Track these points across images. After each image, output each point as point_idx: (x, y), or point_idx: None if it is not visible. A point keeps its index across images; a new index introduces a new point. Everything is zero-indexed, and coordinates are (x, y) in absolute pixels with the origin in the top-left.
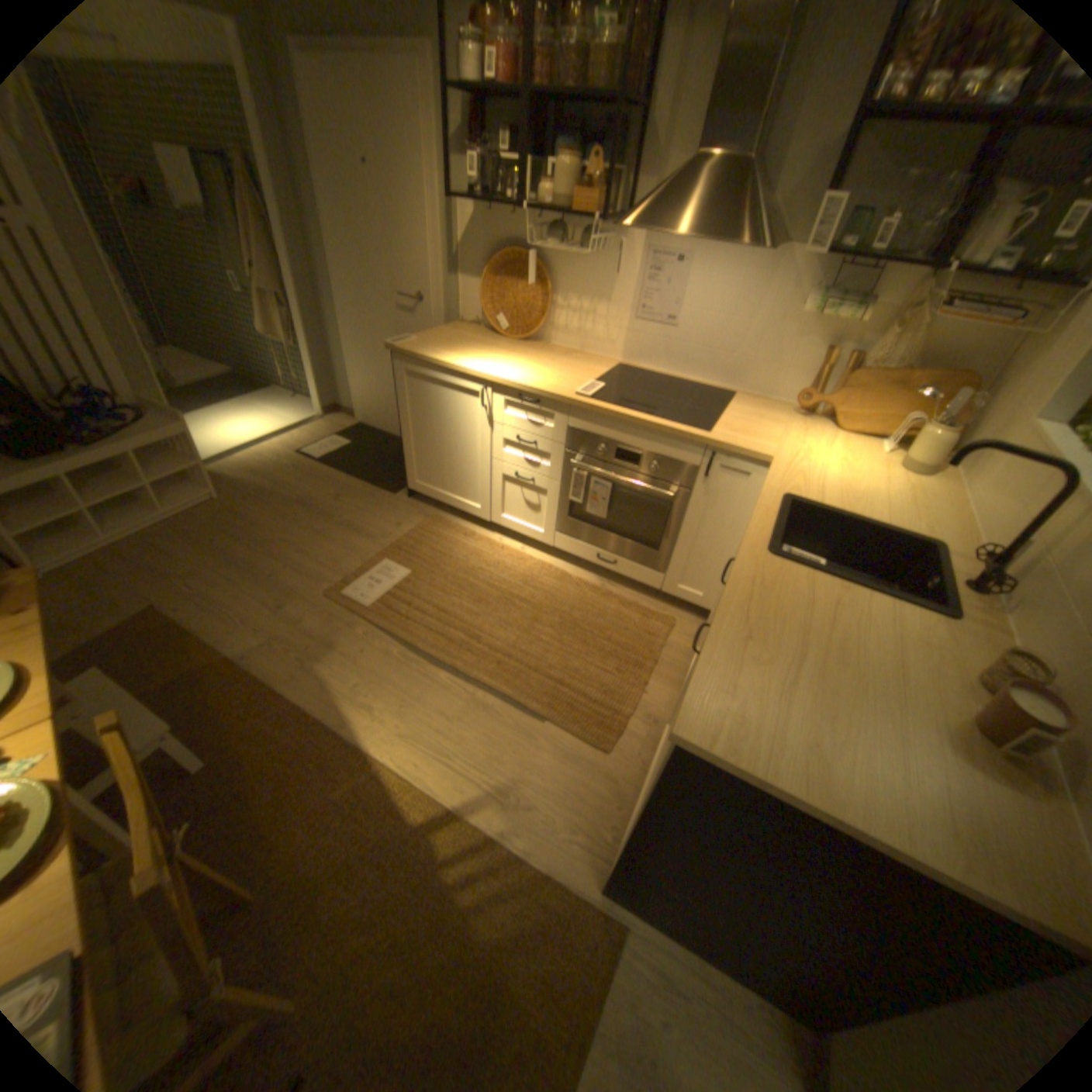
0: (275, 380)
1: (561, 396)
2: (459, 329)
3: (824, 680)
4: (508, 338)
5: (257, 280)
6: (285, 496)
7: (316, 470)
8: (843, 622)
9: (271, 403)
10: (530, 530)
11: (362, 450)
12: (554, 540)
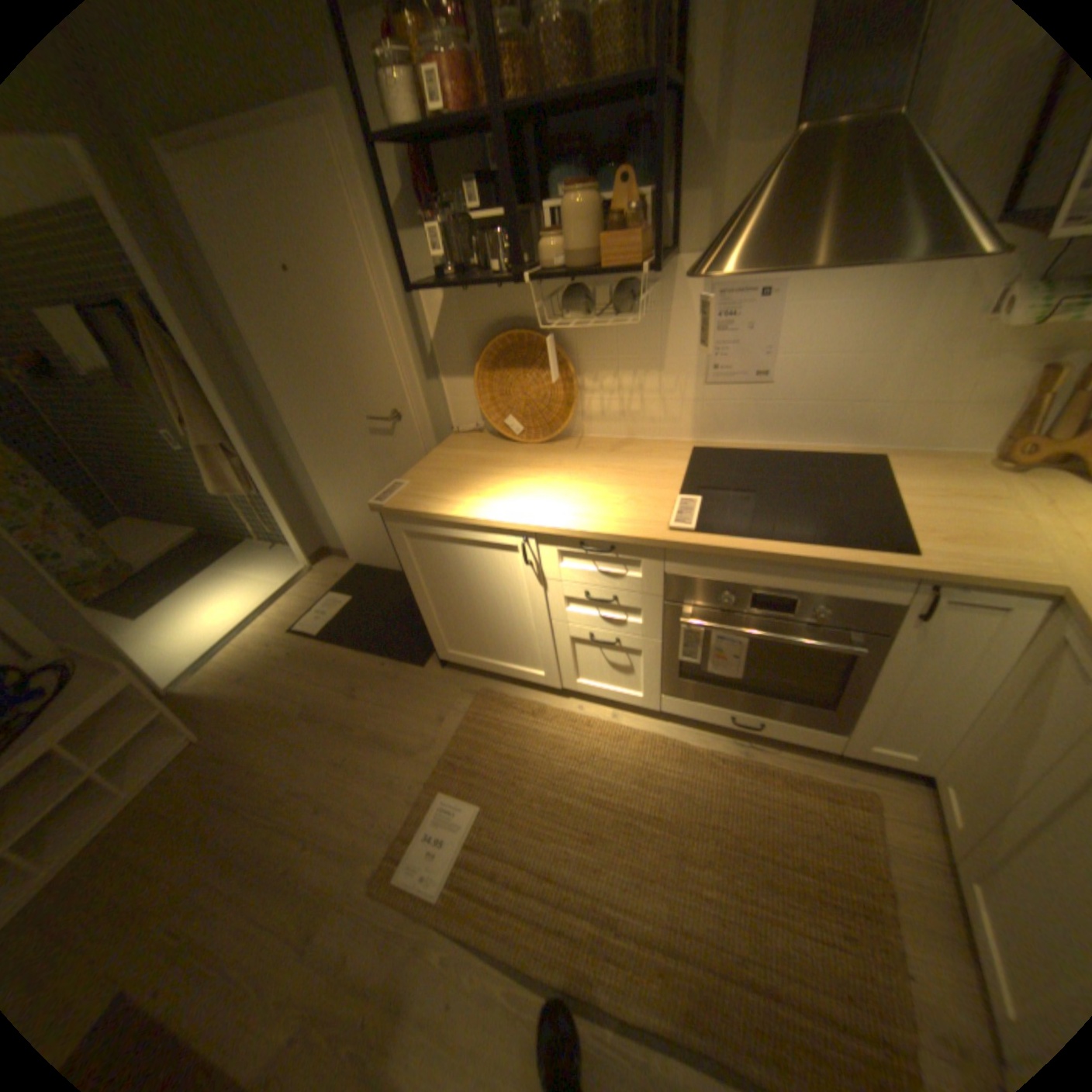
0: (247, 532)
1: (650, 536)
2: (459, 446)
3: None
4: (526, 442)
5: (195, 433)
6: (285, 709)
7: (317, 653)
8: None
9: (247, 564)
10: (622, 694)
11: (368, 605)
12: (660, 703)
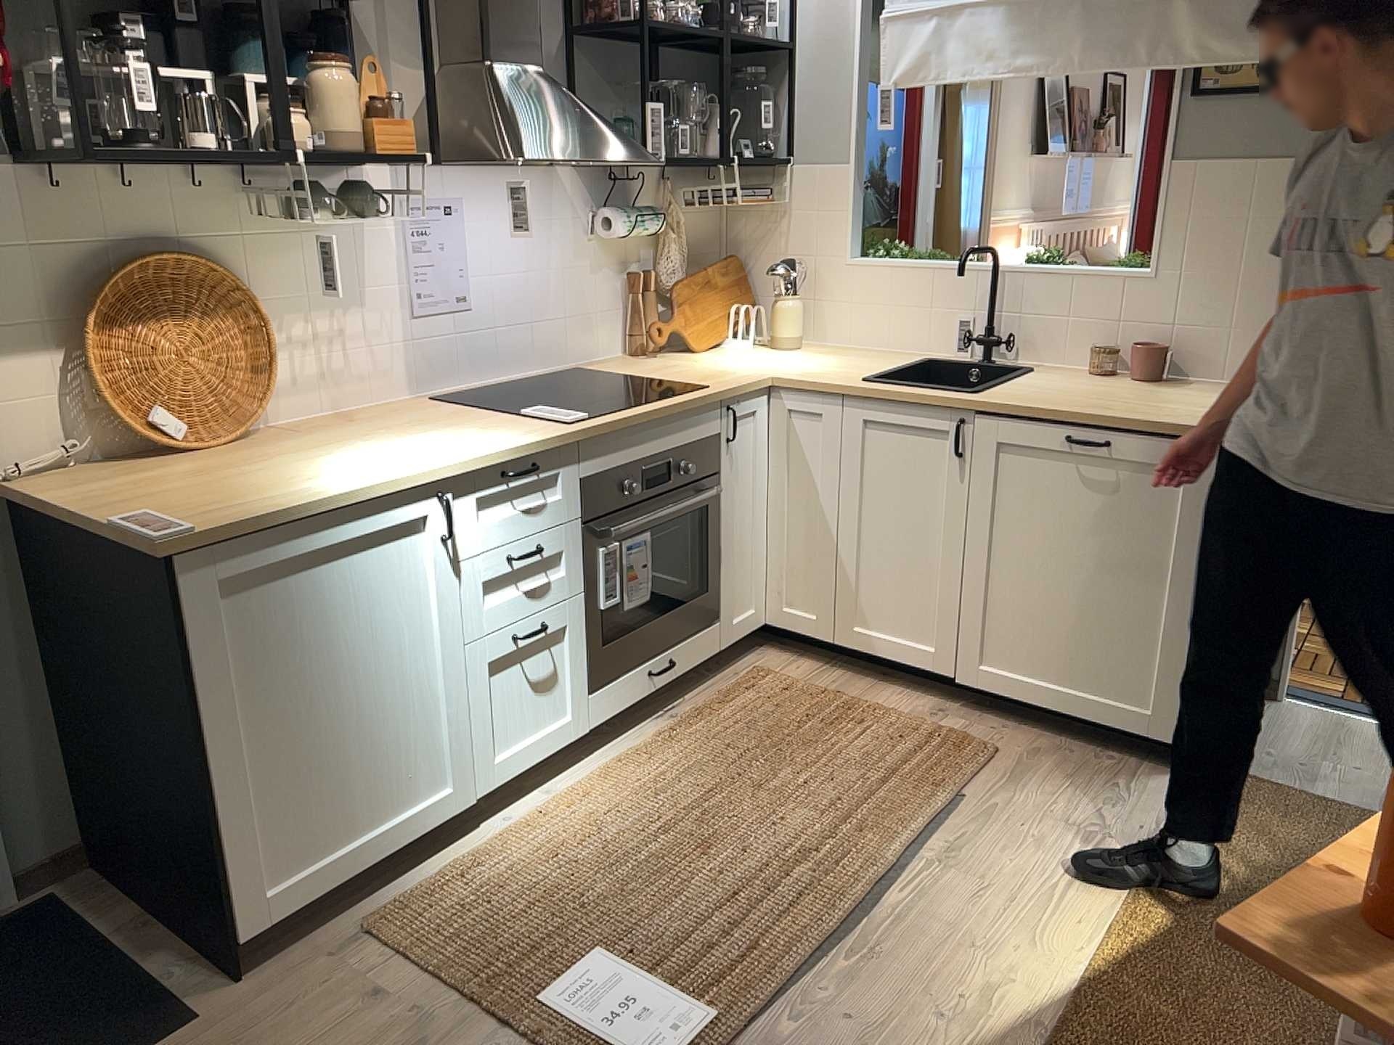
0: None
1: (569, 431)
2: (86, 483)
3: (1133, 399)
4: (211, 447)
5: None
6: None
7: None
8: (1059, 389)
9: None
10: (551, 739)
11: None
12: (591, 716)
